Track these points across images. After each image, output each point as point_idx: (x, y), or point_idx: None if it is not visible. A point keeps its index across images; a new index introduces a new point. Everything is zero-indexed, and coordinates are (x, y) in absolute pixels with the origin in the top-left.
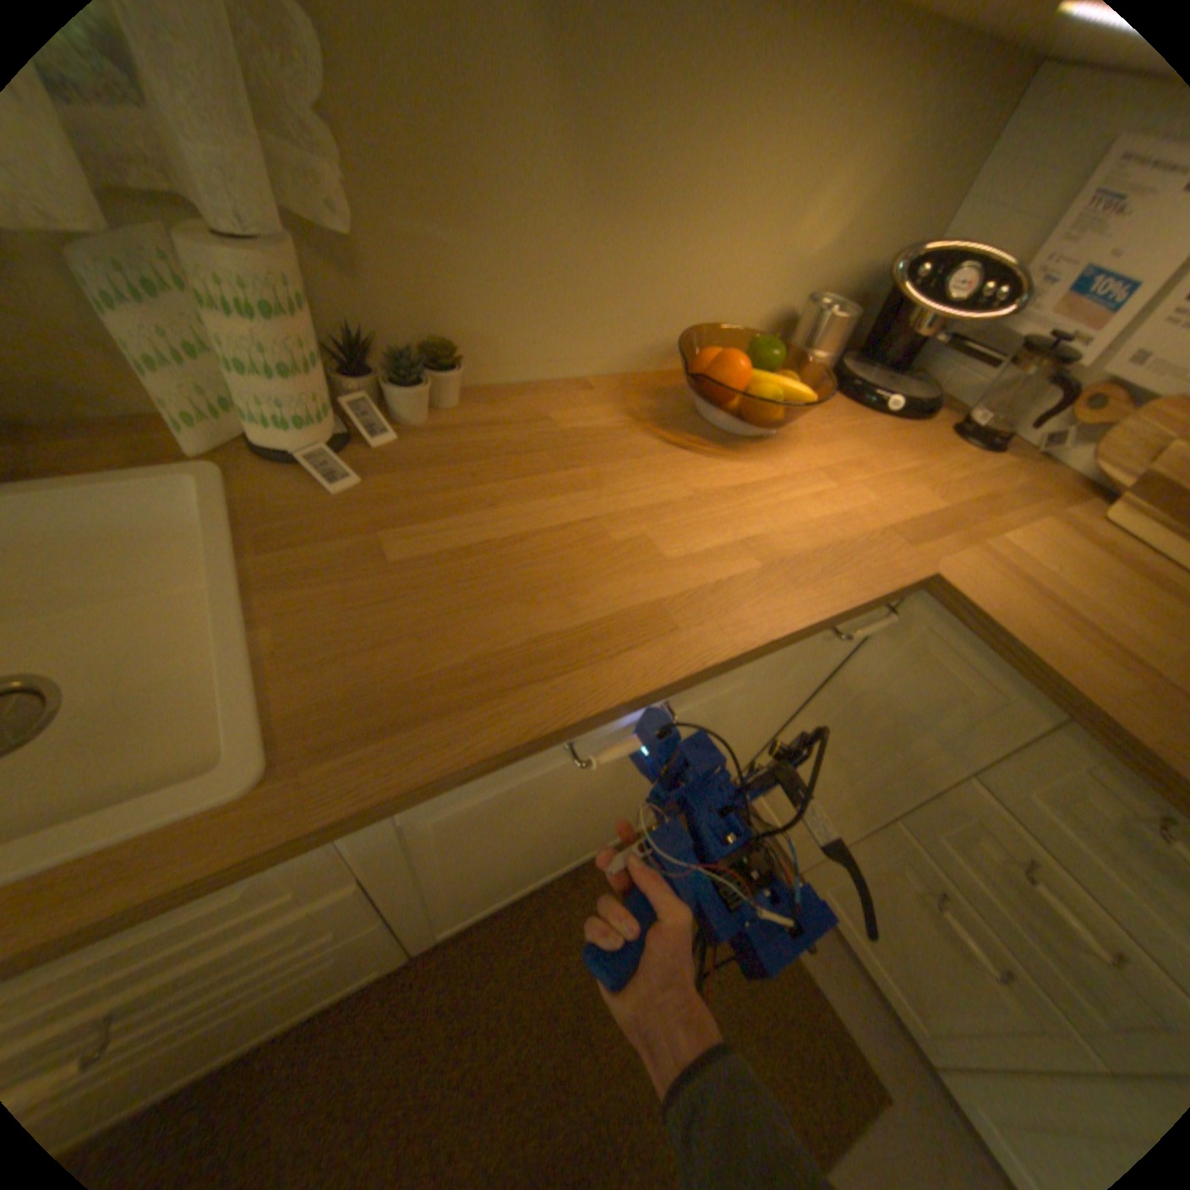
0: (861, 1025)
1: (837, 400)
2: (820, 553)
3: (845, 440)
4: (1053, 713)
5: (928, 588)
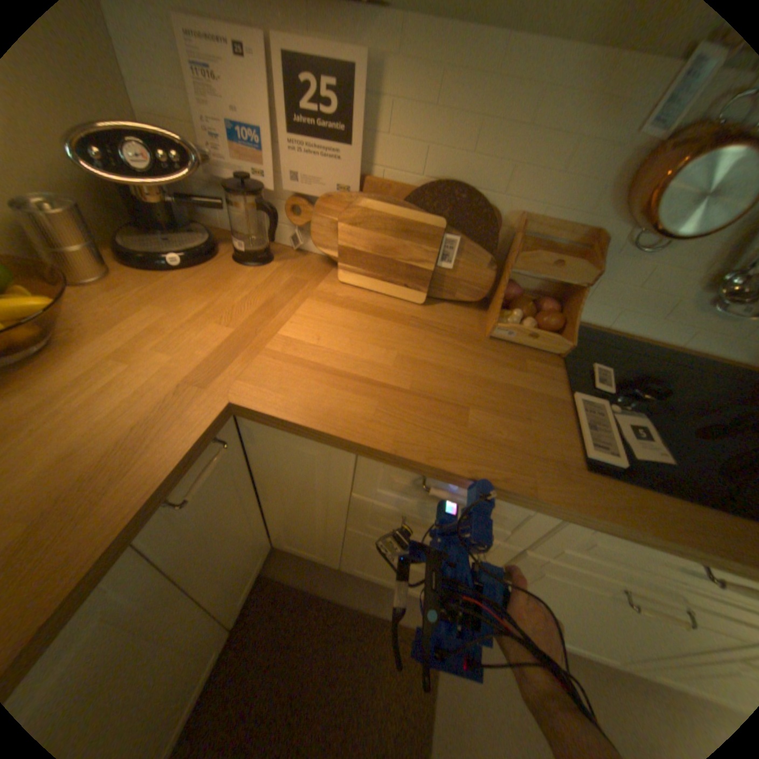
0: (410, 614)
1: (124, 274)
2: (102, 458)
3: (132, 312)
4: (345, 448)
5: (224, 417)
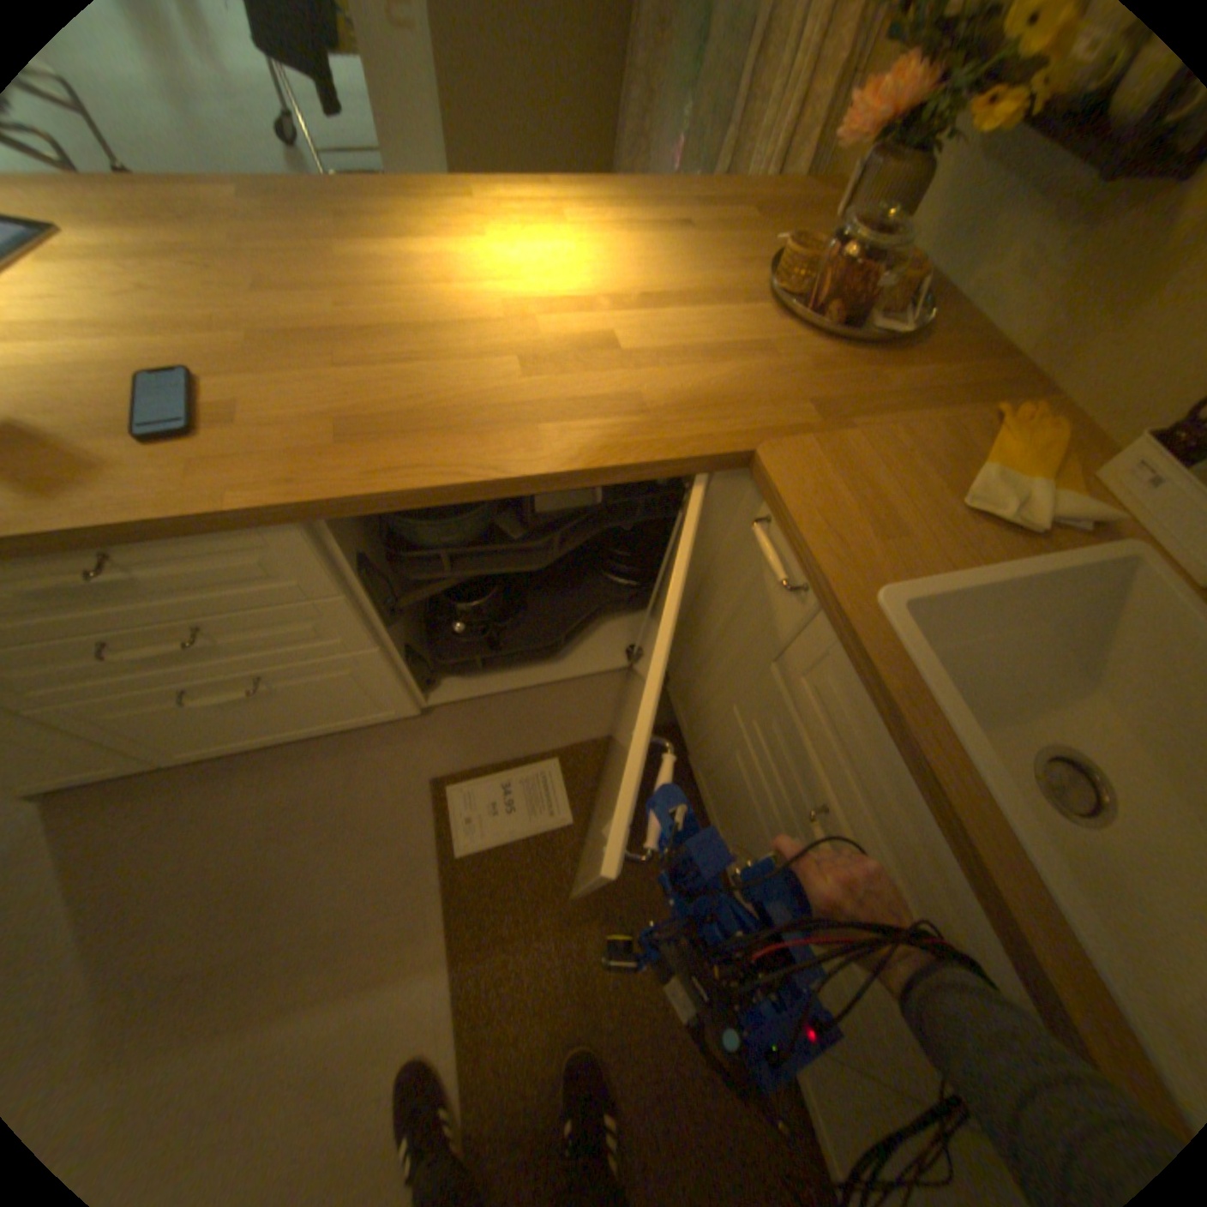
0: None
1: None
2: None
3: None
4: None
5: None
